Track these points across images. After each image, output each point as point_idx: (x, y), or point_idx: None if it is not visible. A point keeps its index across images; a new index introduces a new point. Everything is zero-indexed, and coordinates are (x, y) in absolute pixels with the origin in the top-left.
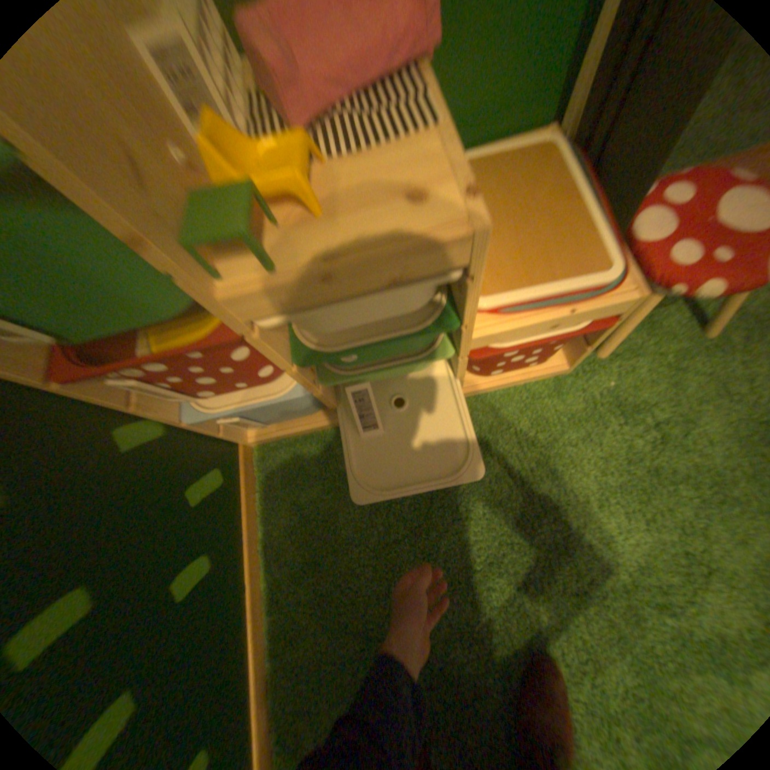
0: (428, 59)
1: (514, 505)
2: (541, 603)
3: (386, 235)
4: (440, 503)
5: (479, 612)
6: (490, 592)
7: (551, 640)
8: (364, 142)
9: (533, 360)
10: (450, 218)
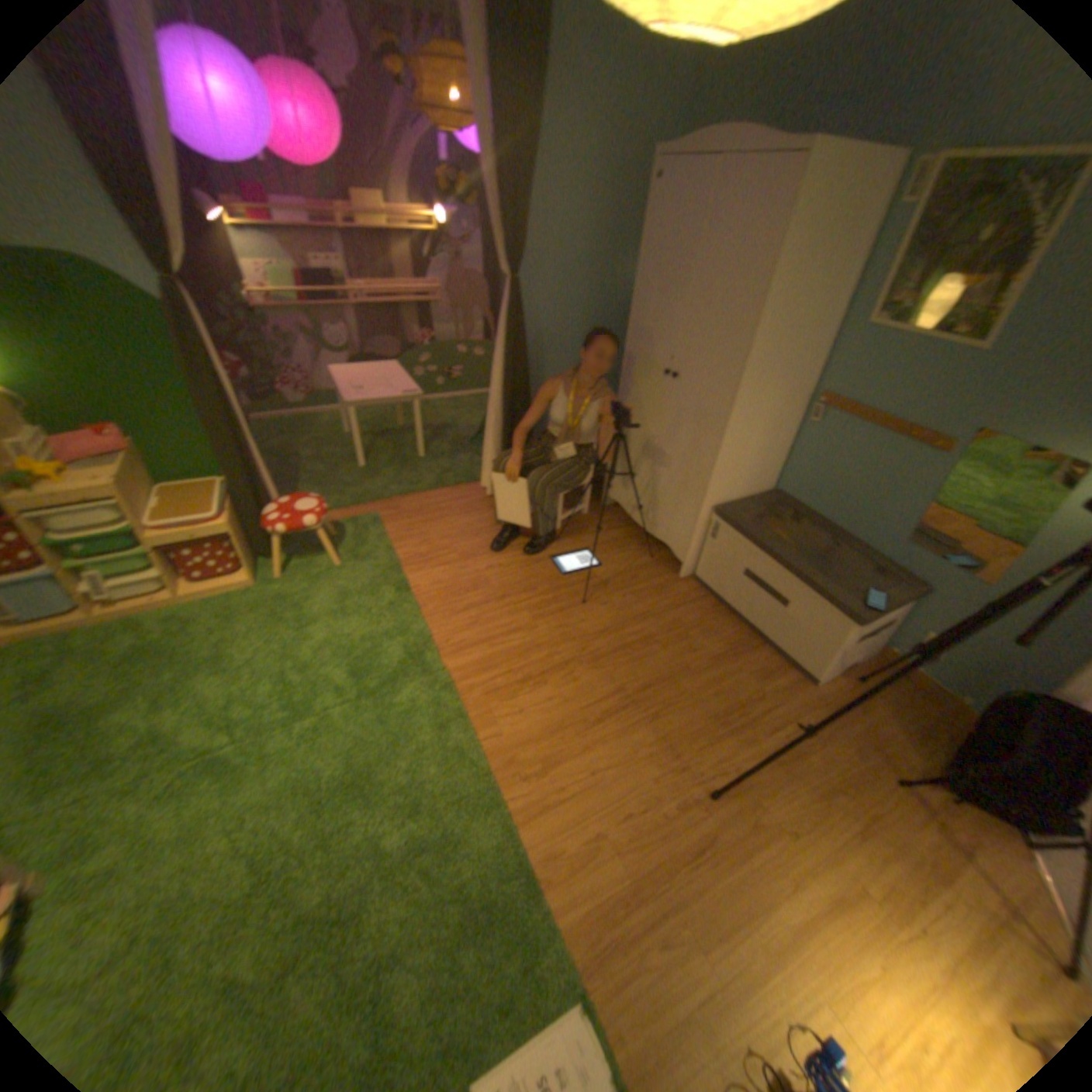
0: (124, 451)
1: (192, 645)
2: (186, 683)
3: (80, 486)
4: (143, 652)
5: (142, 696)
6: (156, 686)
7: (184, 698)
8: (88, 468)
9: (214, 568)
10: (103, 483)
